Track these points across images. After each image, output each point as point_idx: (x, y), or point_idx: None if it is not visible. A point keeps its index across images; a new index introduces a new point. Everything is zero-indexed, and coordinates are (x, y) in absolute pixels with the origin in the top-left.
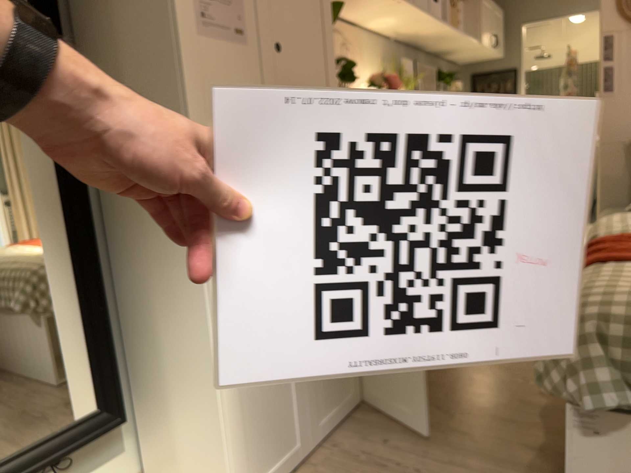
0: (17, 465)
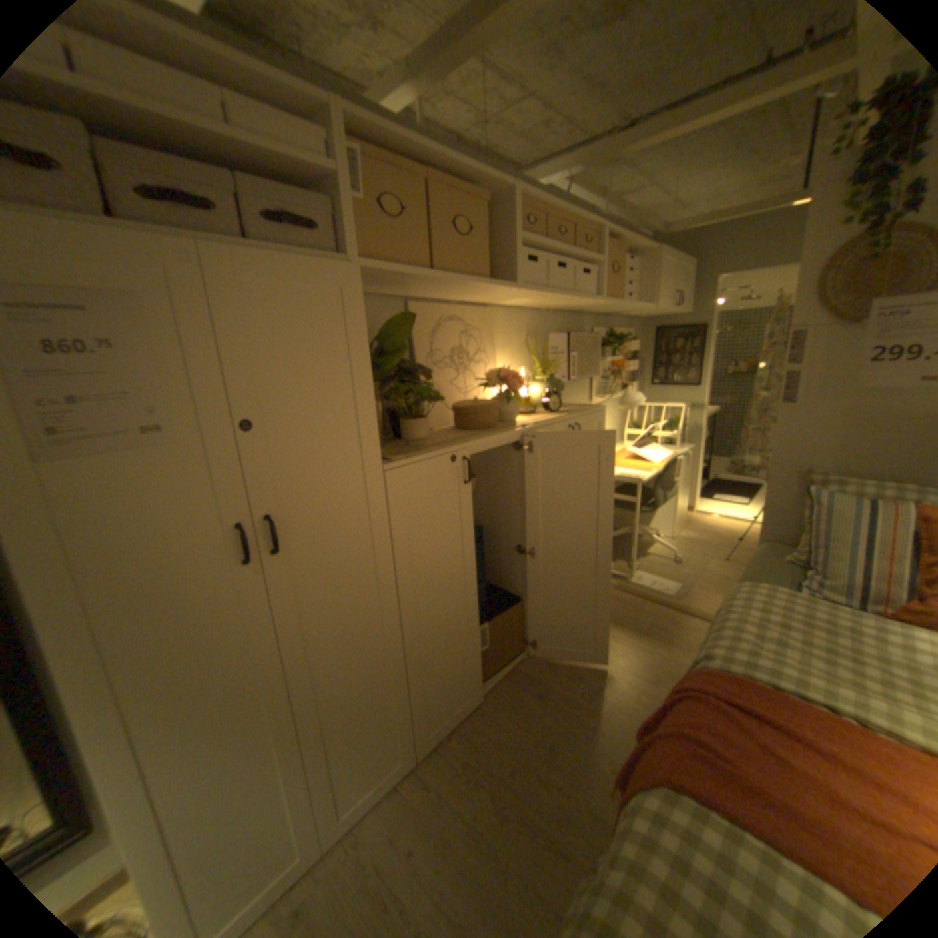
0: None
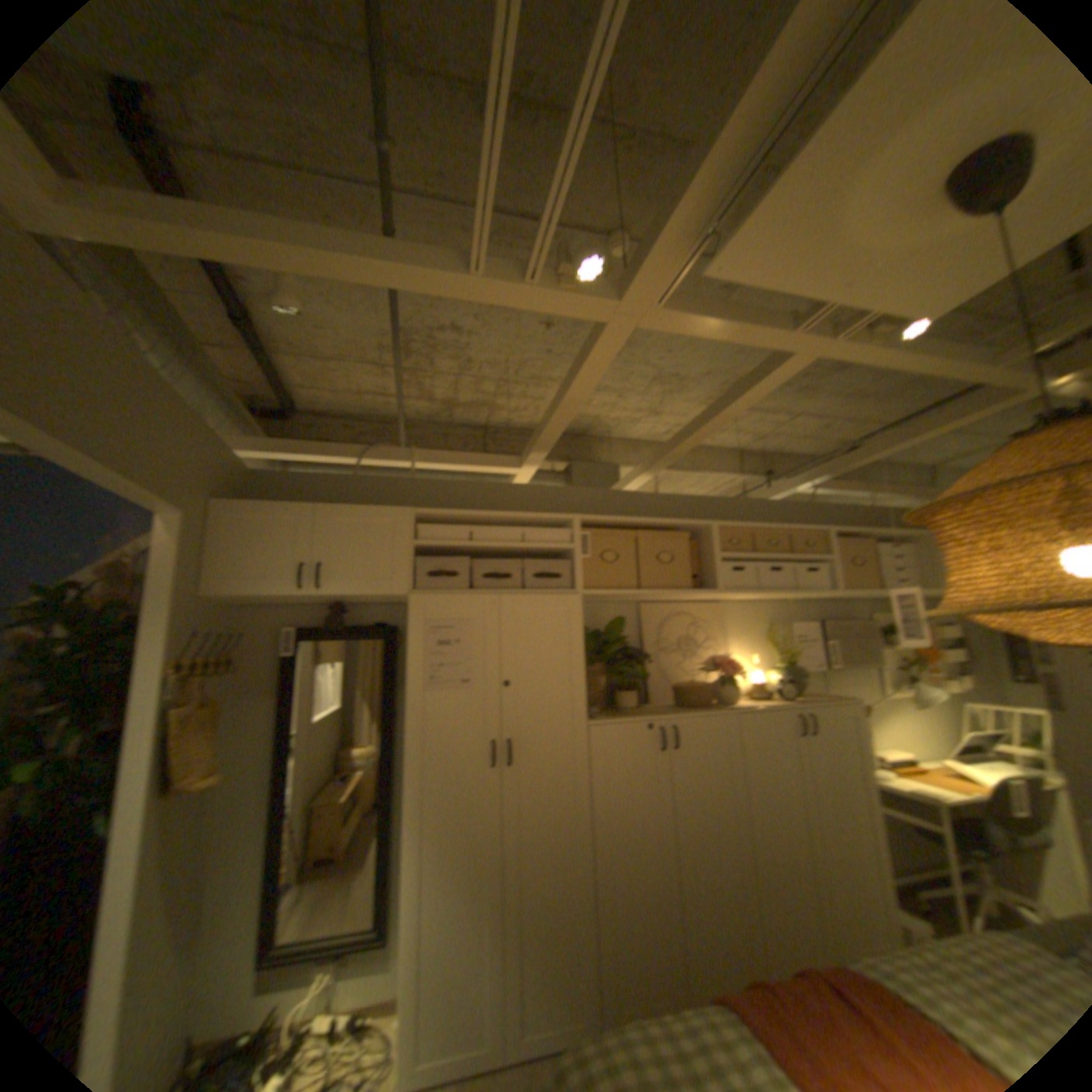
0: (312, 948)
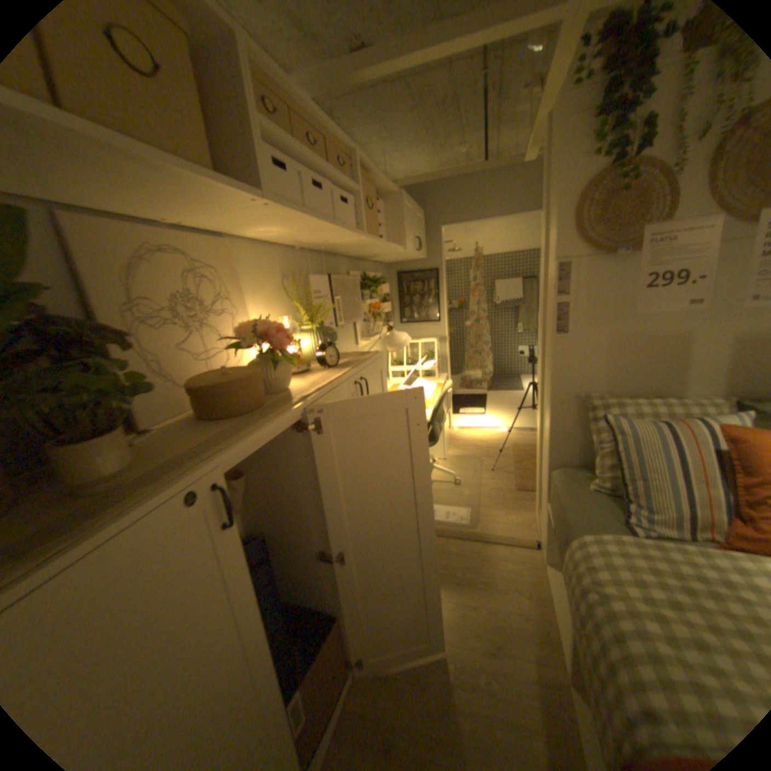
0: None
